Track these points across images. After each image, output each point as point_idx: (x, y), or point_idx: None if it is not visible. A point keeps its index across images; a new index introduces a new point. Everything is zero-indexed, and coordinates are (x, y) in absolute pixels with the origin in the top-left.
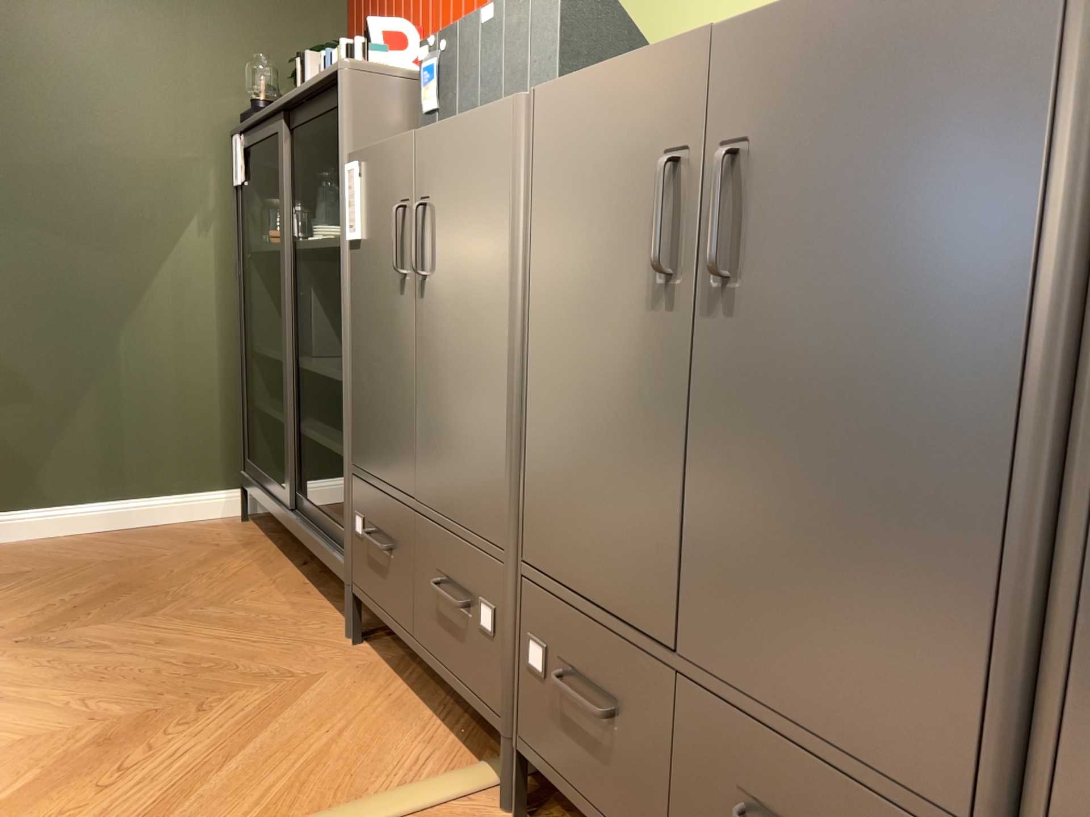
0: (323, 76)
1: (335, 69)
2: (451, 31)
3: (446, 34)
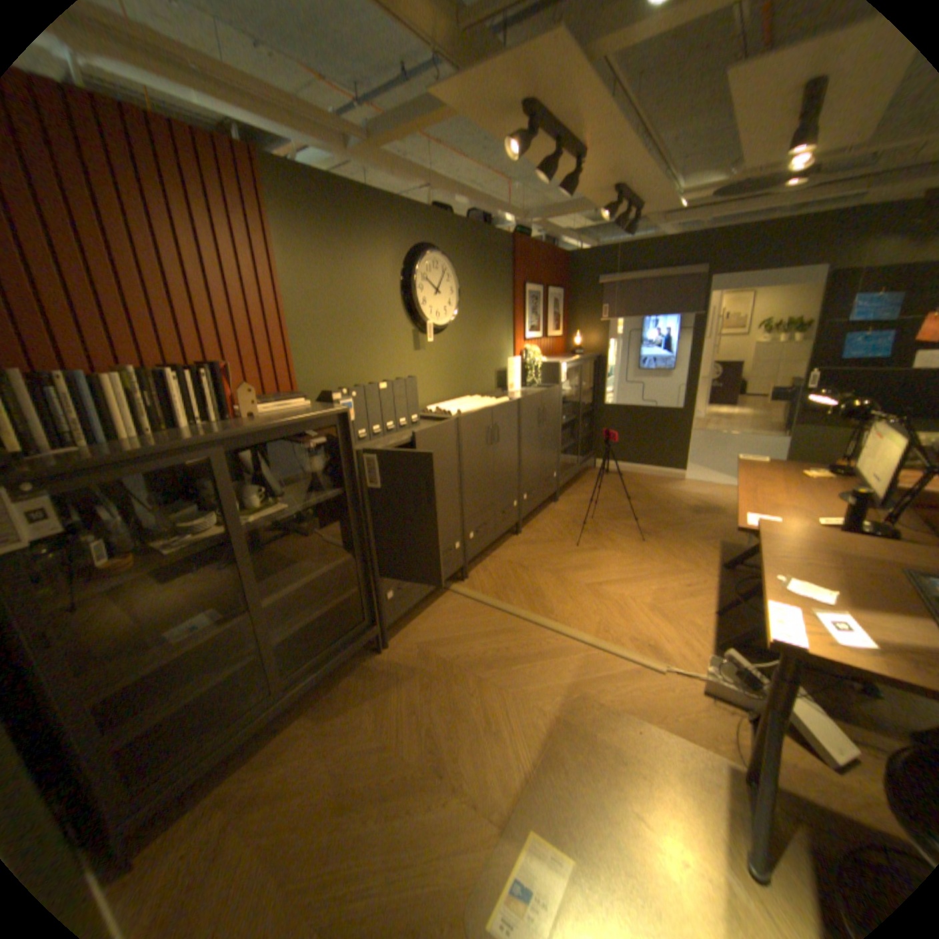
0: (323, 412)
1: (340, 409)
2: (359, 387)
3: (356, 388)
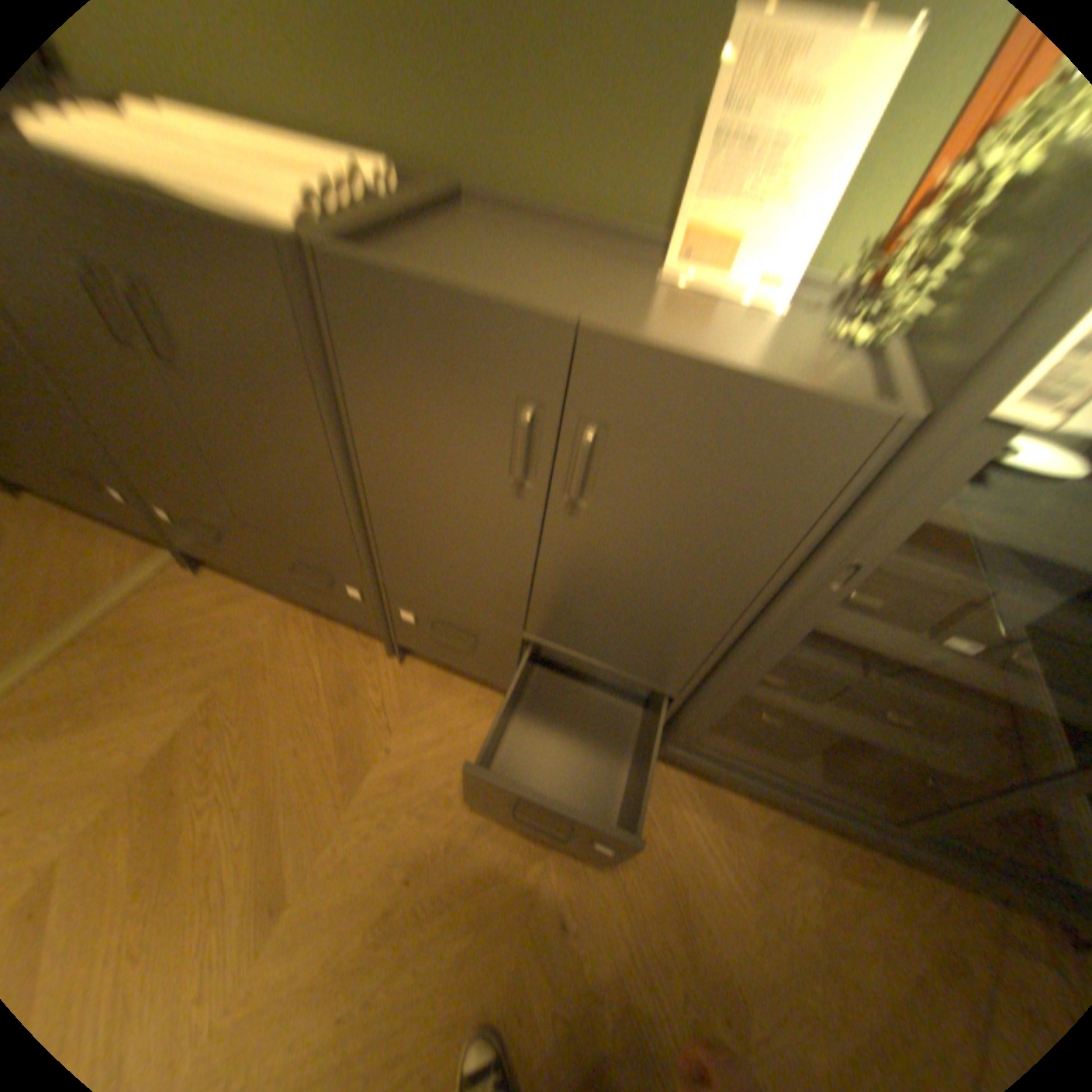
0: None
1: None
2: None
3: None
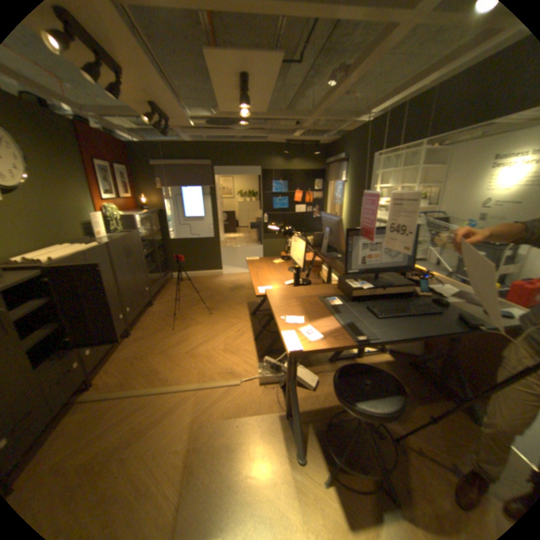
0: None
1: None
2: None
3: None
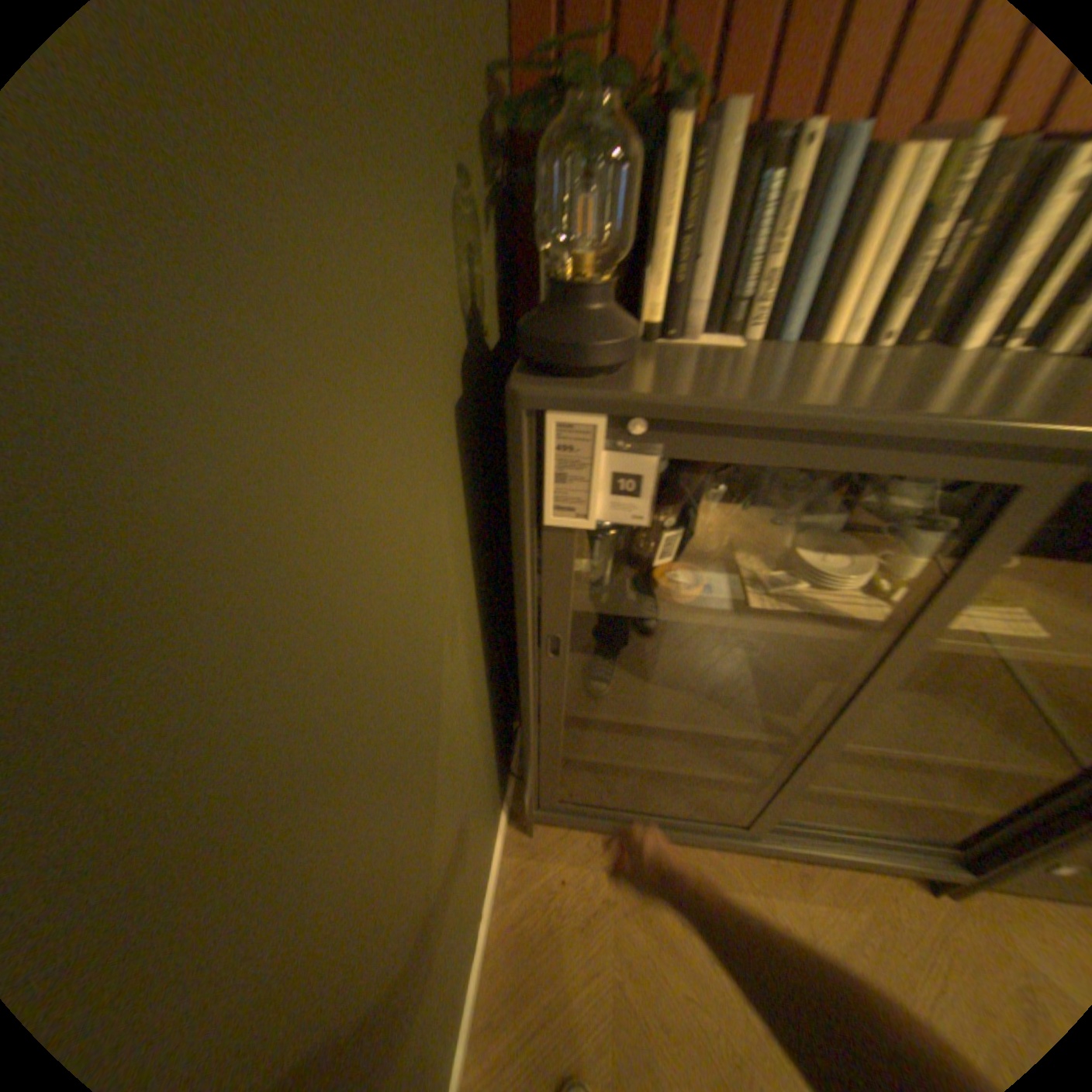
0: None
1: None
2: None
3: None
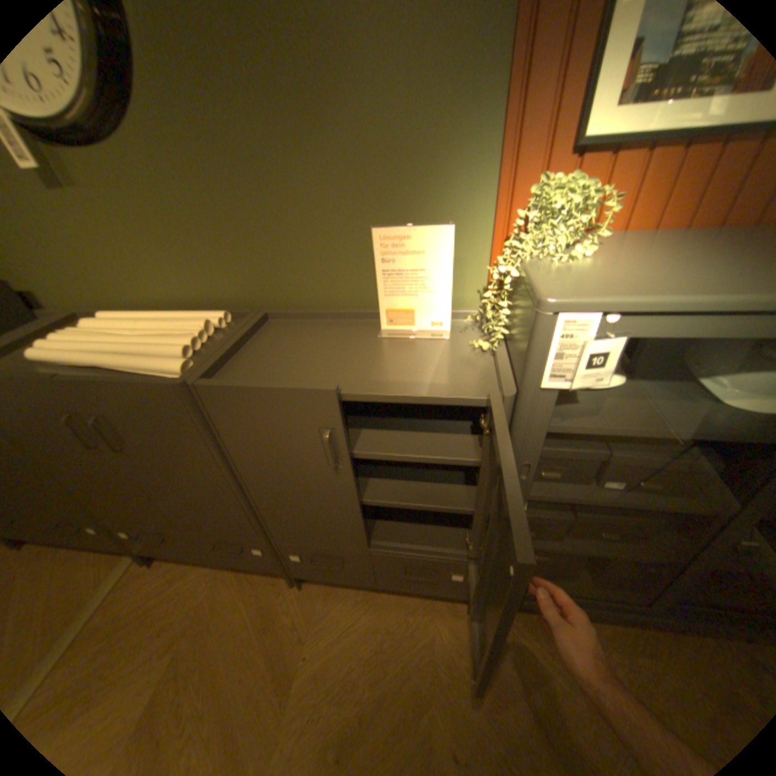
0: None
1: None
2: None
3: None
